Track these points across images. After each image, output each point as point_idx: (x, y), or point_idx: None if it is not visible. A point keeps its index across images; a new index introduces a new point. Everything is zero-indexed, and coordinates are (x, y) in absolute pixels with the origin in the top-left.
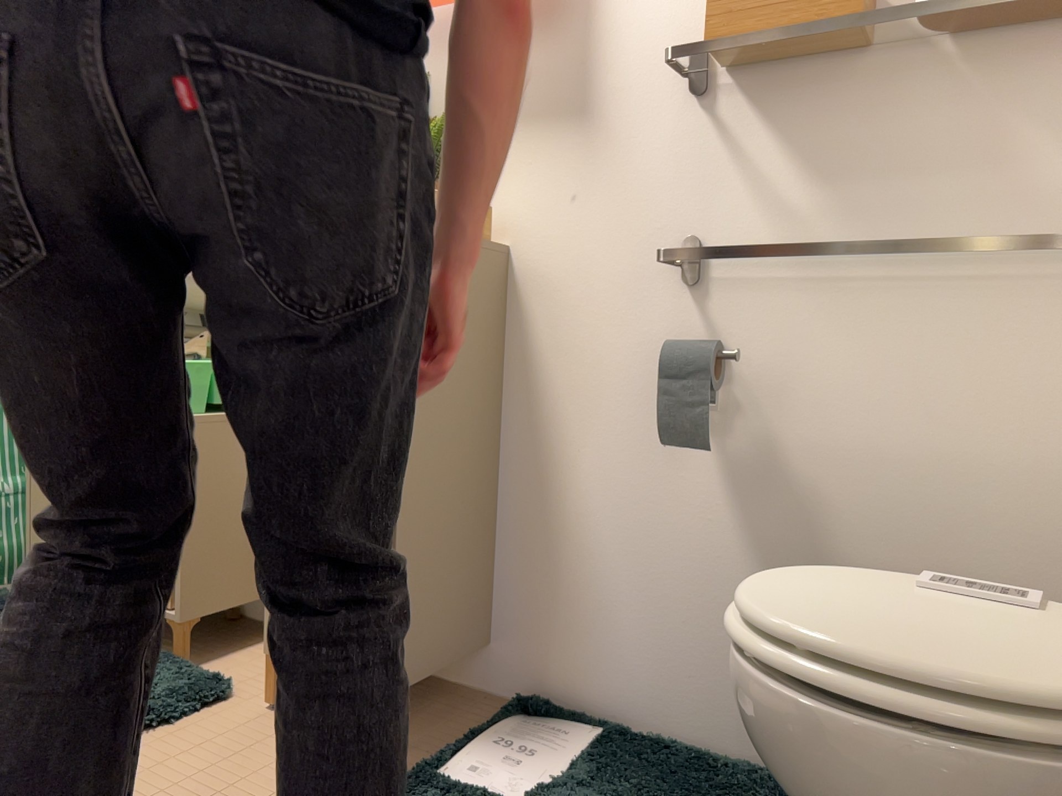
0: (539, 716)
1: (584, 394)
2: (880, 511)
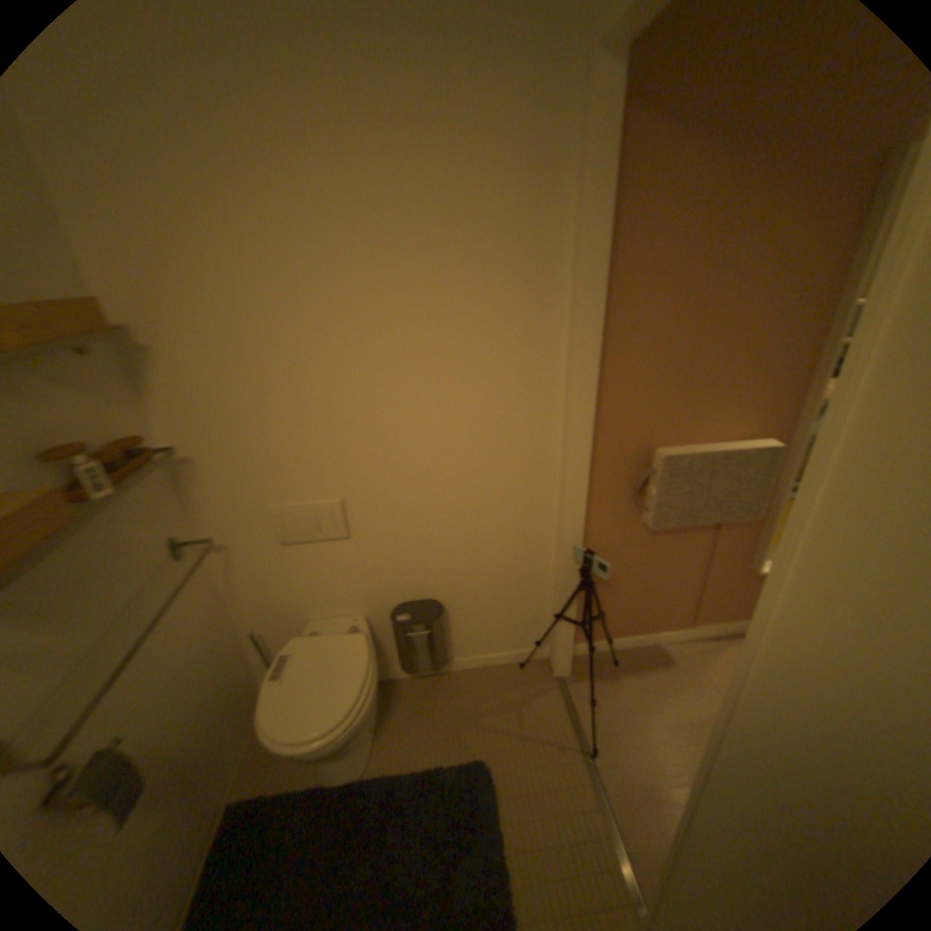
0: None
1: None
2: (171, 716)
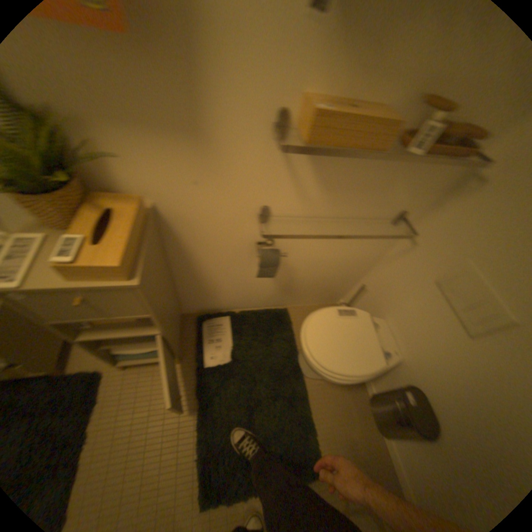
0: (210, 320)
1: (213, 253)
2: (311, 268)
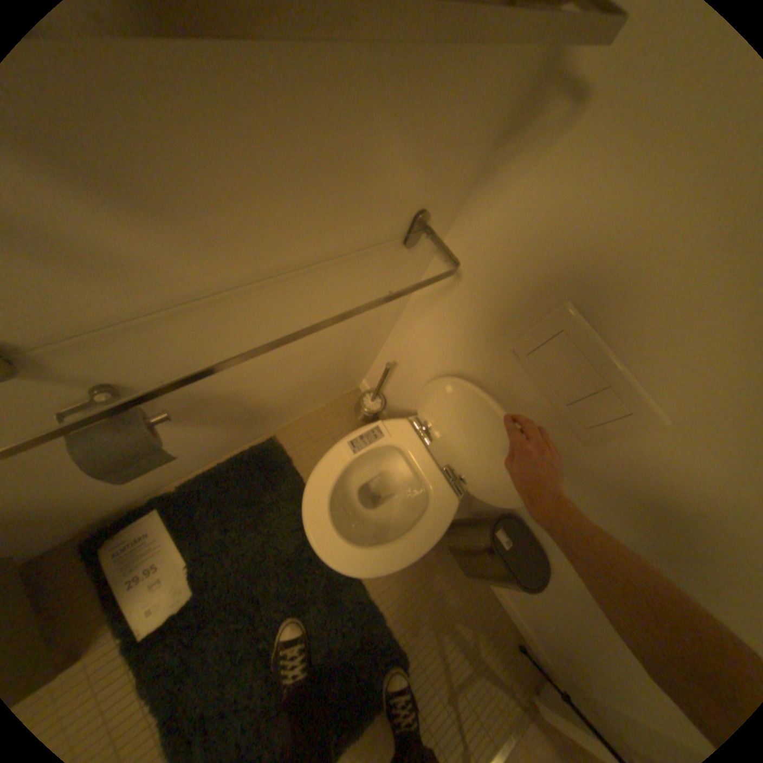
0: (110, 541)
1: None
2: (272, 376)
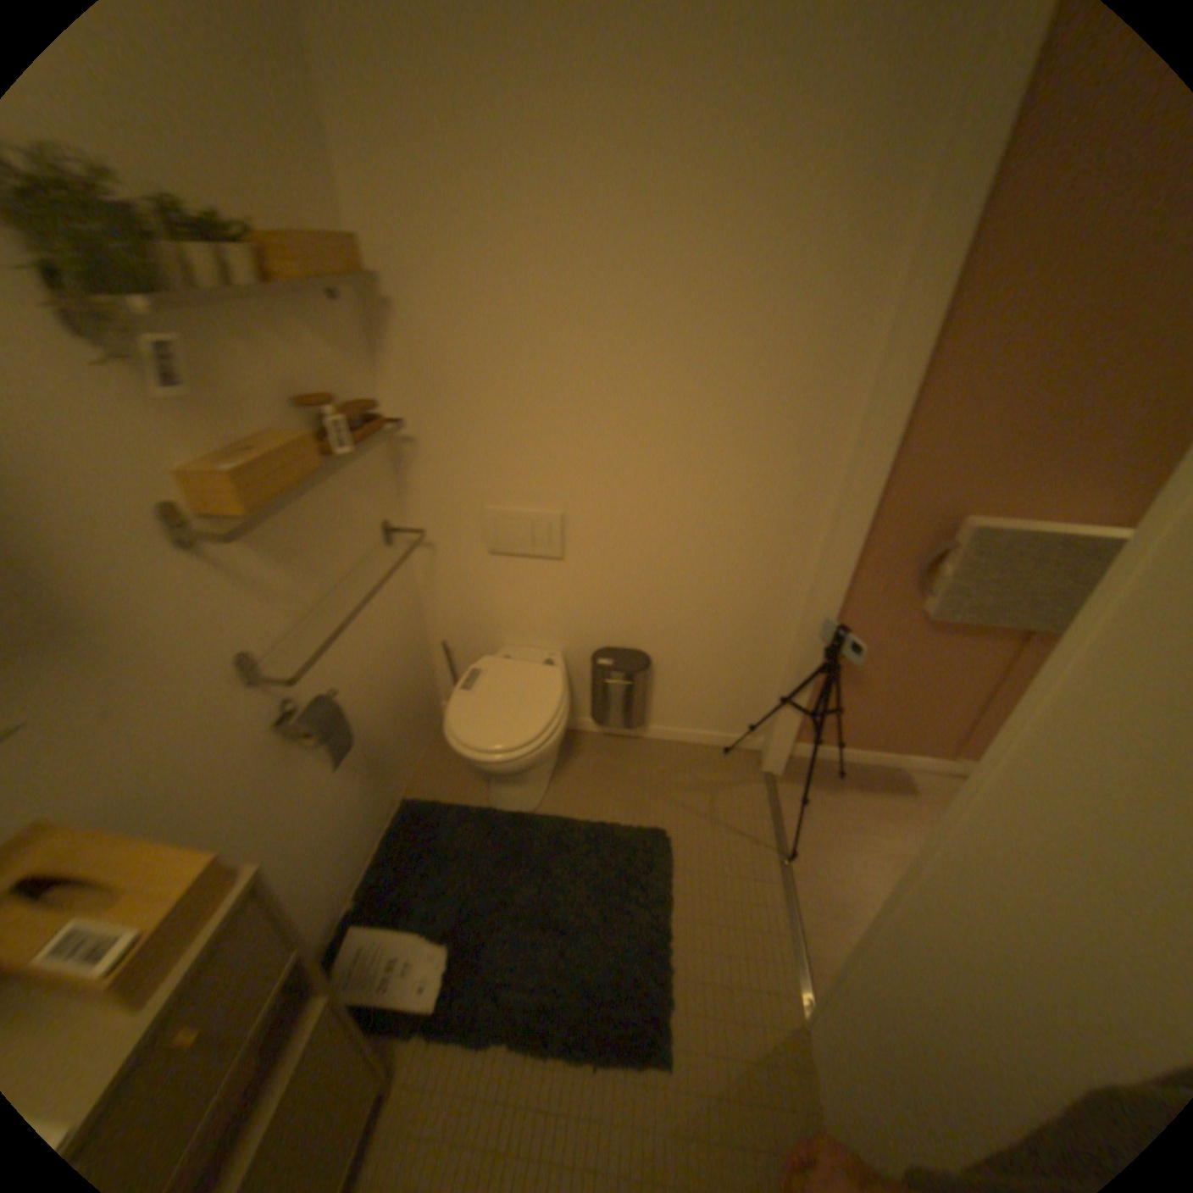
0: (330, 983)
1: (222, 829)
2: (370, 696)
